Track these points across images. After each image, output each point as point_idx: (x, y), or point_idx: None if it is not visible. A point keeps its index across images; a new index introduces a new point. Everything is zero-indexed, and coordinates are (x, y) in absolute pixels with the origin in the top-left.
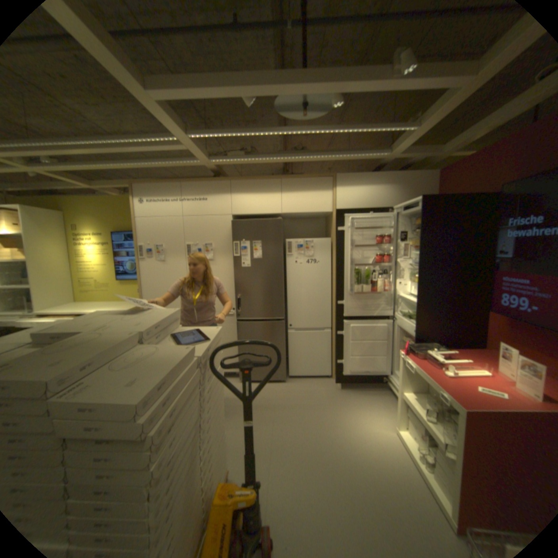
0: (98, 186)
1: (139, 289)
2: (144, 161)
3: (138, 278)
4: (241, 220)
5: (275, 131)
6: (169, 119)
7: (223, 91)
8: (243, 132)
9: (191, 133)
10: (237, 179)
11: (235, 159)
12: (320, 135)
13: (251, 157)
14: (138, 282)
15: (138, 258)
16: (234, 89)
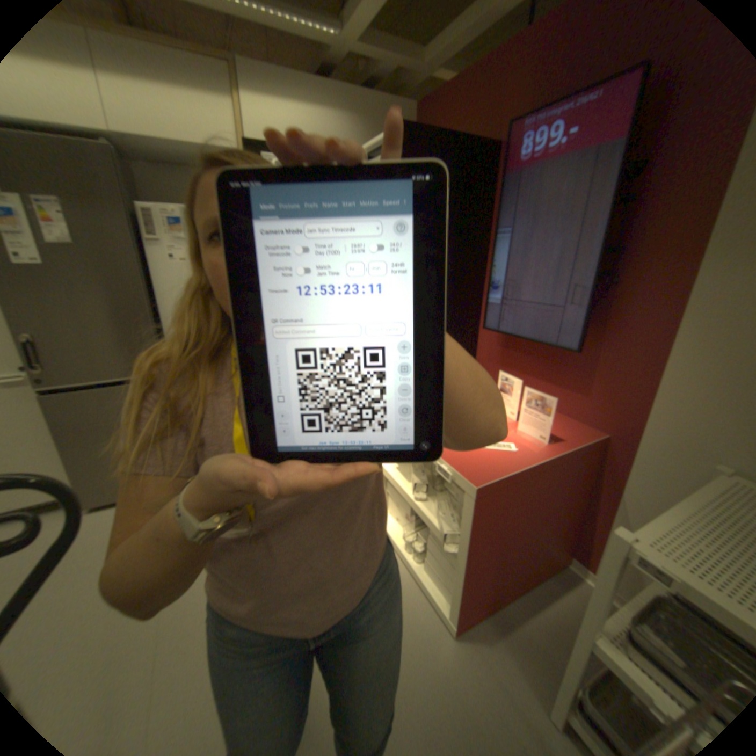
0: None
1: None
2: None
3: None
4: None
5: None
6: None
7: None
8: None
9: None
10: None
11: None
12: None
13: None
14: None
15: None
16: None
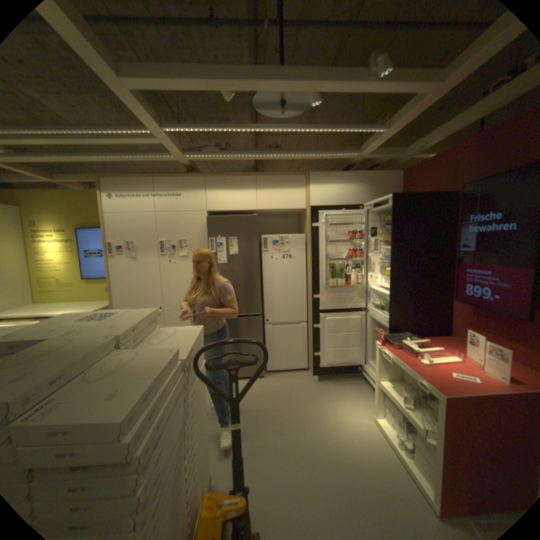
0: (59, 180)
1: (108, 289)
2: (113, 154)
3: (106, 276)
4: (216, 216)
5: (252, 128)
6: (143, 110)
7: (203, 83)
8: (219, 127)
9: (166, 126)
10: (211, 175)
11: (210, 155)
12: (293, 134)
13: (226, 154)
14: (107, 280)
15: (106, 255)
16: (214, 82)
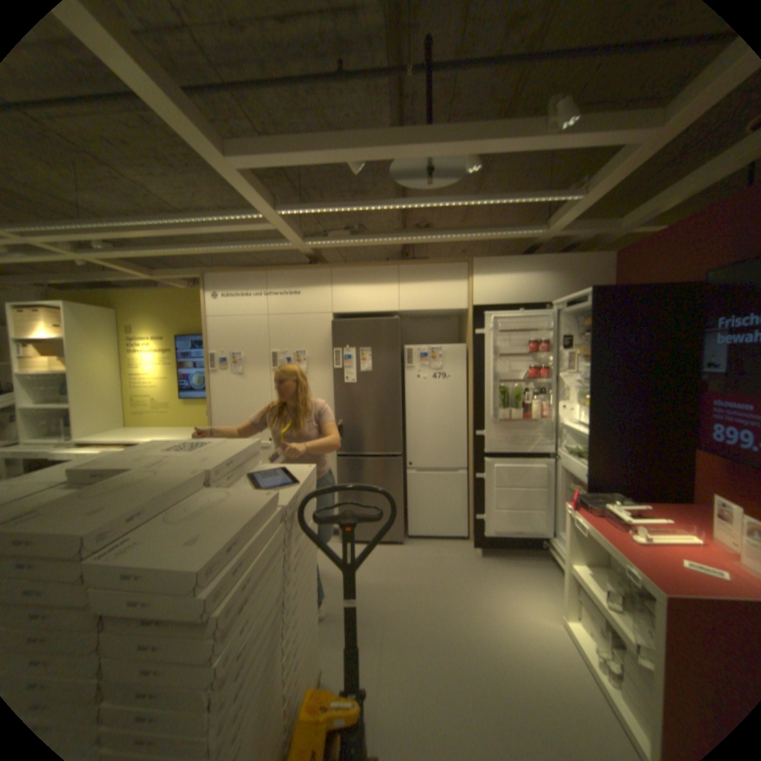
0: (160, 278)
1: (208, 412)
2: (220, 246)
3: (207, 397)
4: (345, 320)
5: (391, 205)
6: (254, 192)
7: (323, 156)
8: (348, 207)
9: (281, 209)
10: (339, 266)
11: (338, 241)
12: (451, 208)
13: (358, 239)
14: (207, 402)
15: (208, 370)
16: (337, 153)
